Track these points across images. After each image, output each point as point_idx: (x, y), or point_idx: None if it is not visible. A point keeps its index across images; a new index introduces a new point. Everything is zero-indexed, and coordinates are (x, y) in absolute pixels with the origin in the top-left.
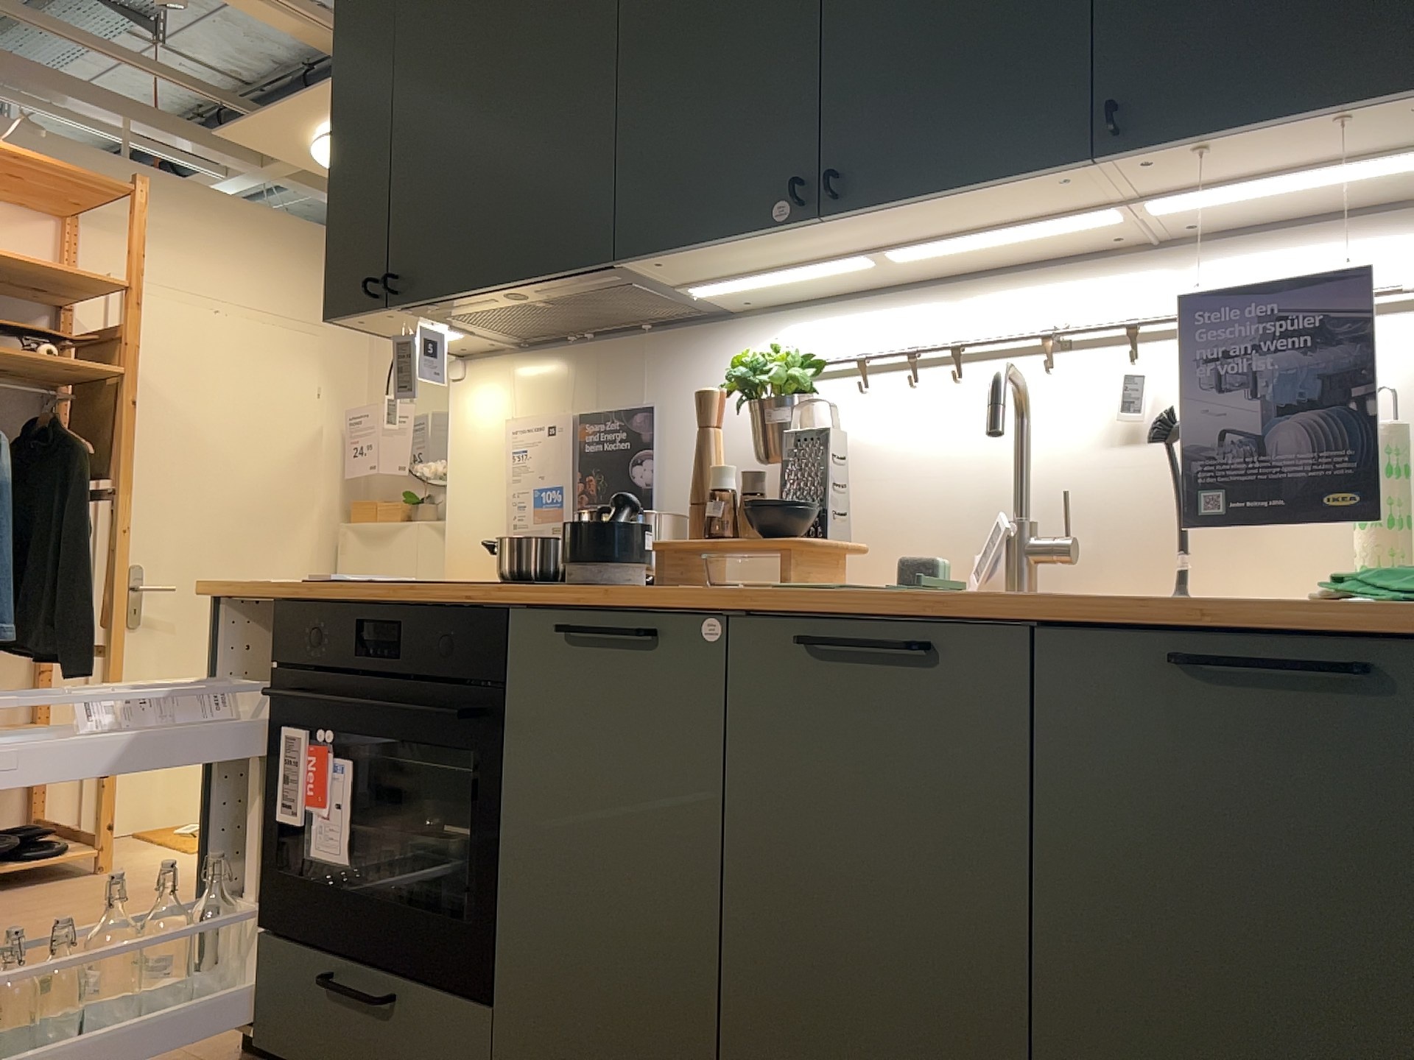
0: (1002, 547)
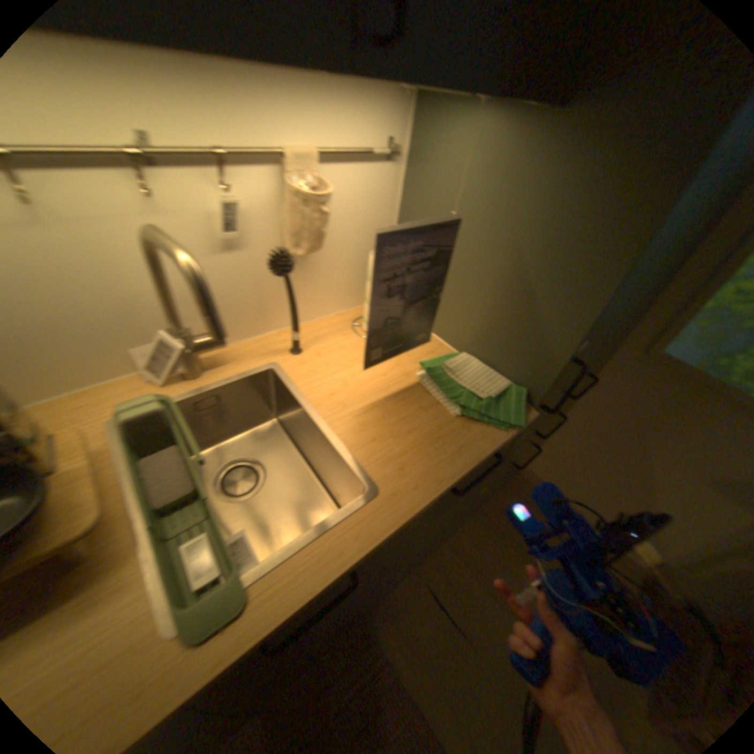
0: (171, 358)
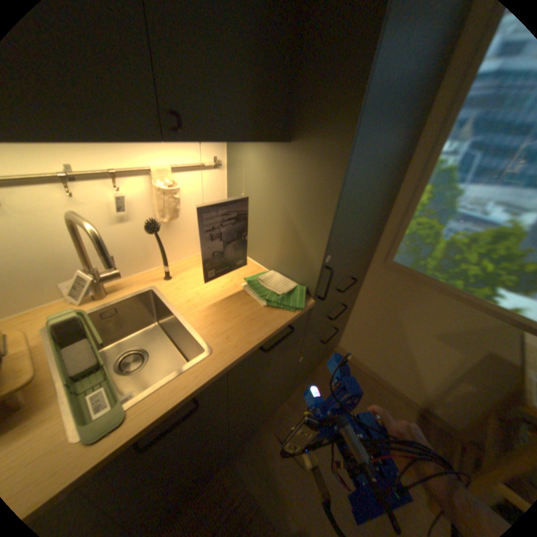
0: (86, 286)
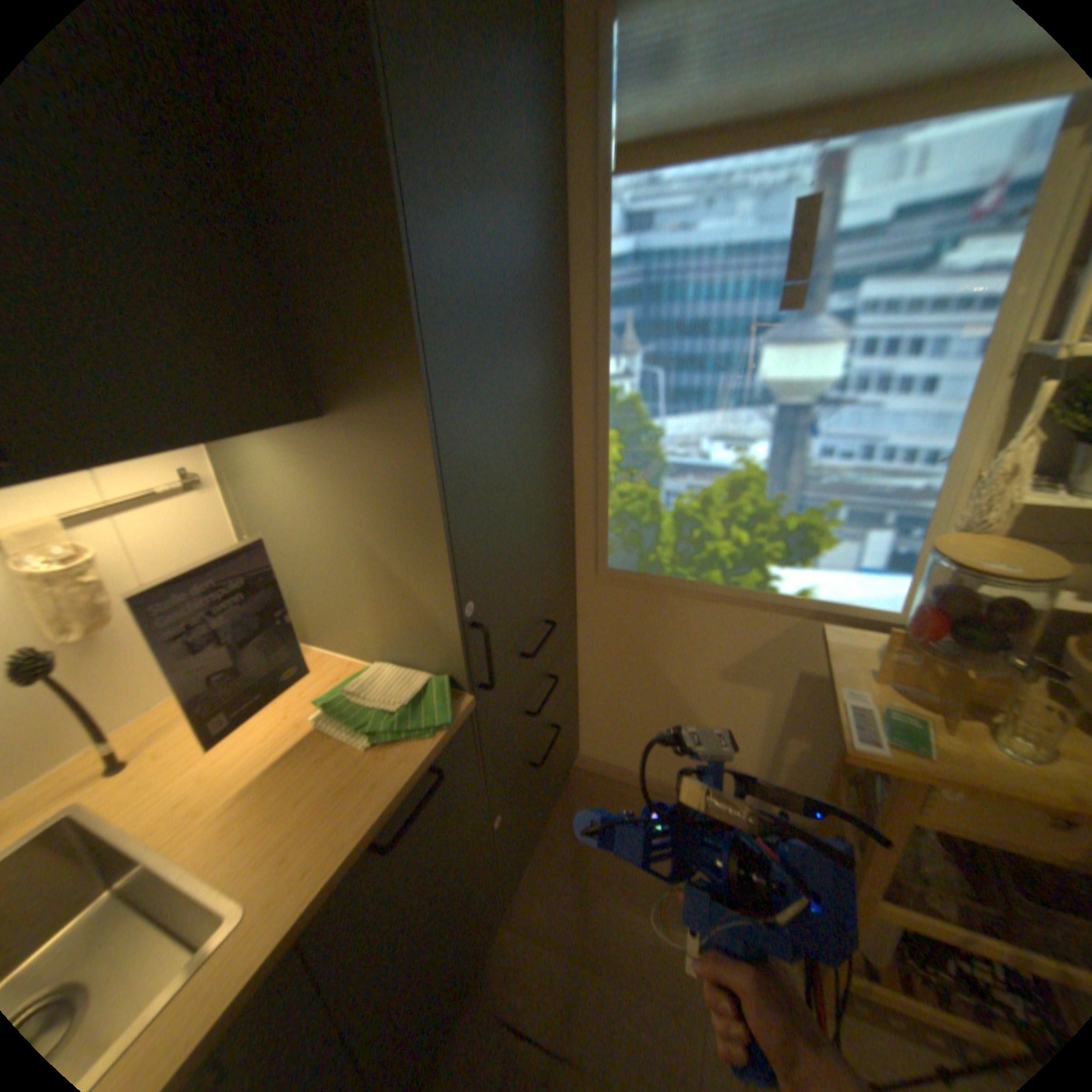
0: None
